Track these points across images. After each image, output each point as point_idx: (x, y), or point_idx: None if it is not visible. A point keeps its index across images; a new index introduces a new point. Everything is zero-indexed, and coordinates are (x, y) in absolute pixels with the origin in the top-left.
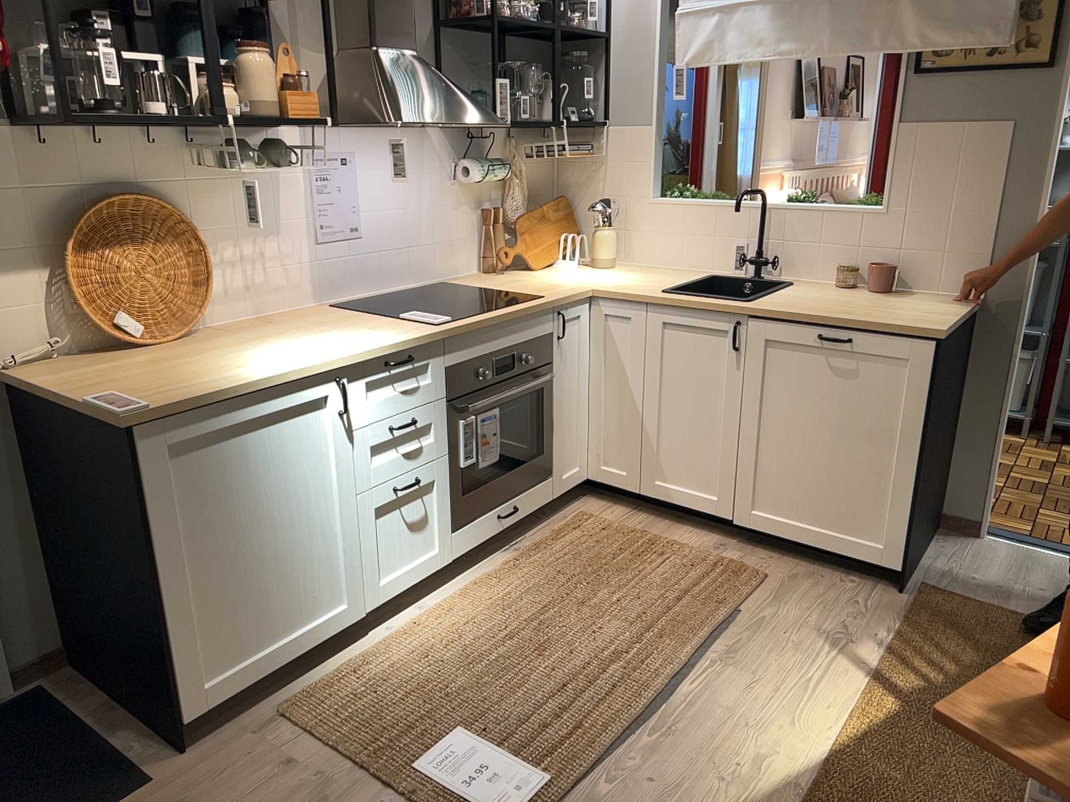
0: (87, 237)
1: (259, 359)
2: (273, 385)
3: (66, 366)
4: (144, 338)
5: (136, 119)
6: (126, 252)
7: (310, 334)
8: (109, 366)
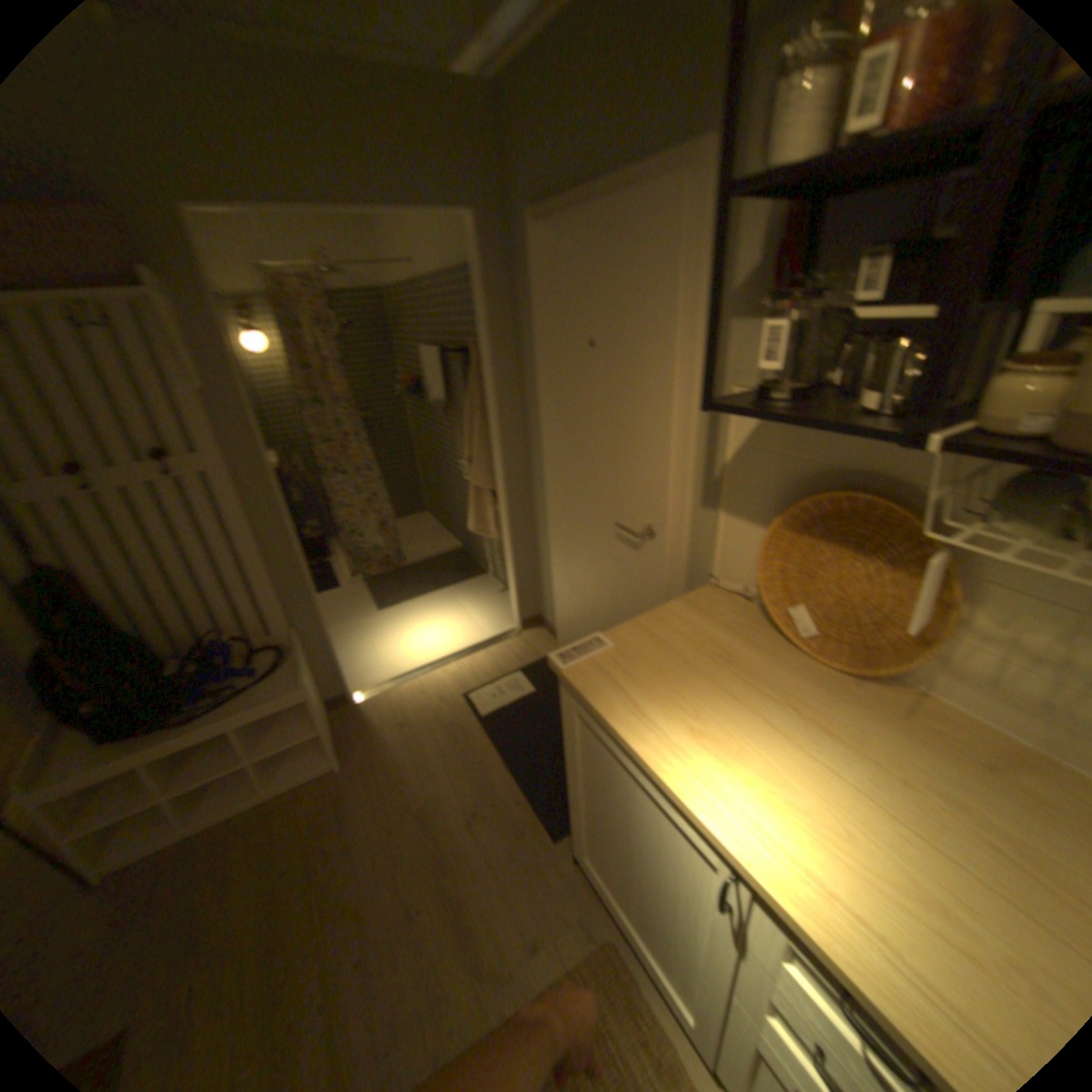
0: (812, 517)
1: (740, 750)
2: (651, 773)
3: (724, 609)
4: (818, 639)
5: (772, 413)
6: (843, 551)
7: (916, 828)
8: (724, 633)
